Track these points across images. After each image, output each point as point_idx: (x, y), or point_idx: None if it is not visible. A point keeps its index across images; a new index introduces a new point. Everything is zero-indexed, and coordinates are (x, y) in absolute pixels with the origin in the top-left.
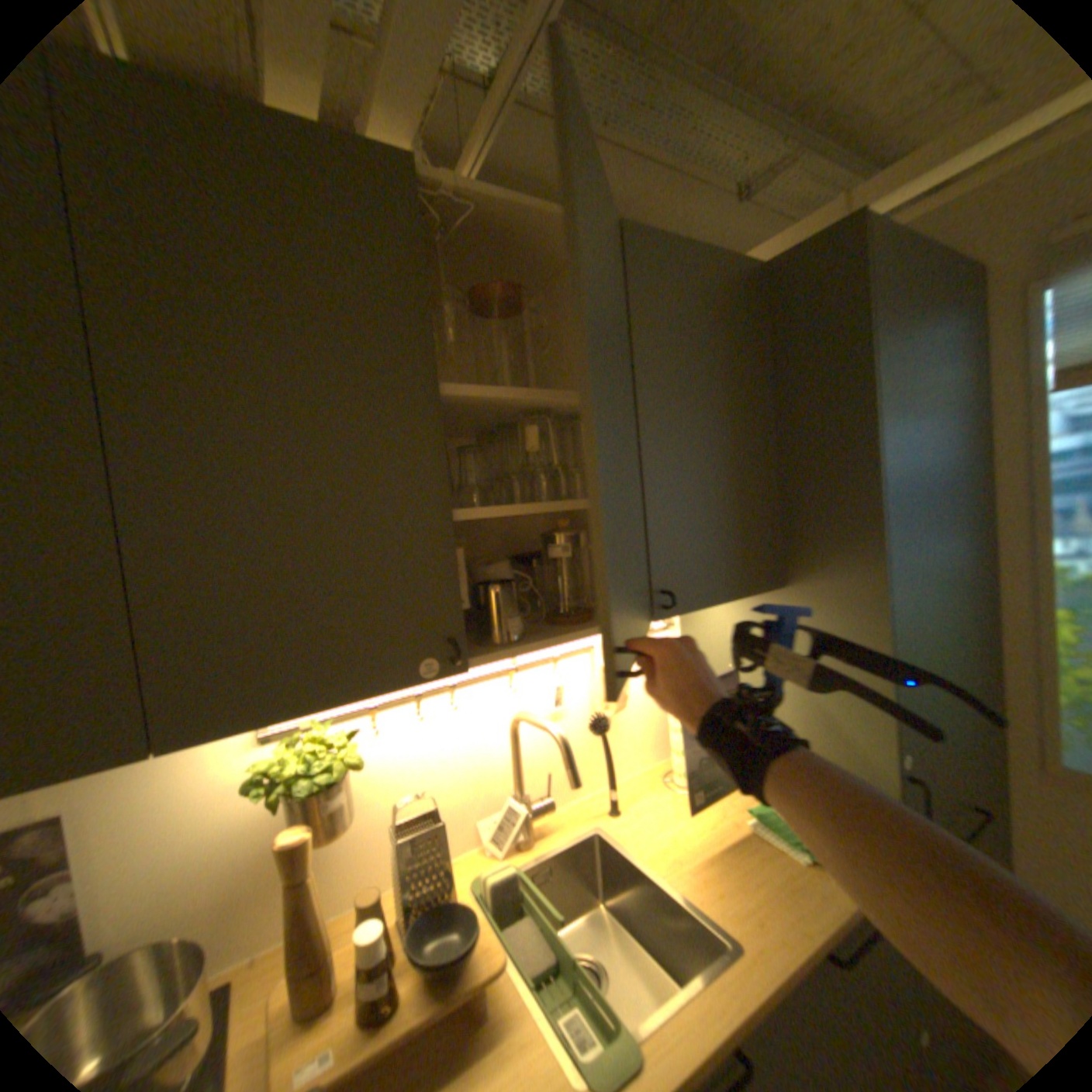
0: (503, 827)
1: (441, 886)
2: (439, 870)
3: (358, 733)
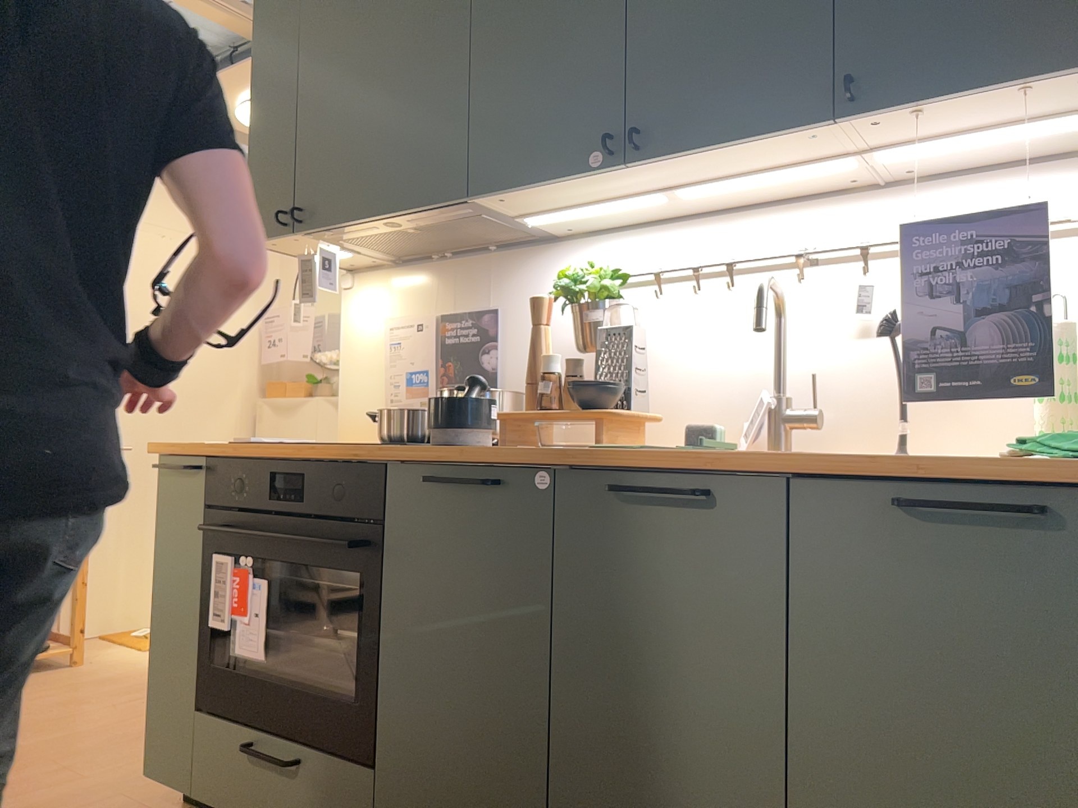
0: (754, 420)
1: (630, 383)
2: (628, 367)
3: (629, 277)
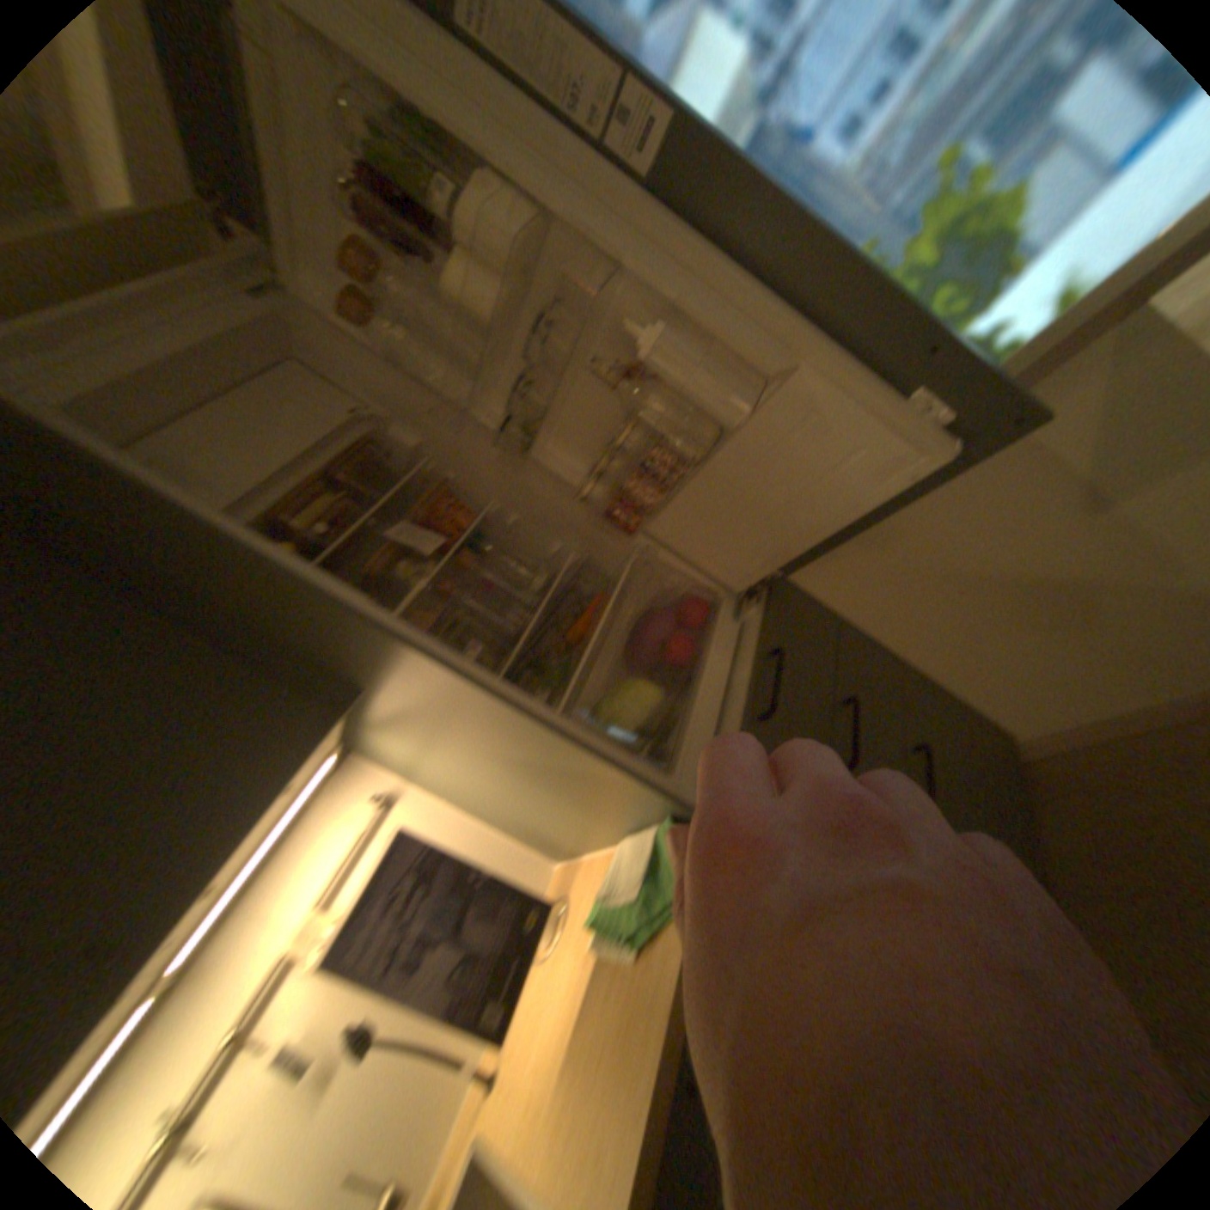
0: None
1: None
2: None
3: None
